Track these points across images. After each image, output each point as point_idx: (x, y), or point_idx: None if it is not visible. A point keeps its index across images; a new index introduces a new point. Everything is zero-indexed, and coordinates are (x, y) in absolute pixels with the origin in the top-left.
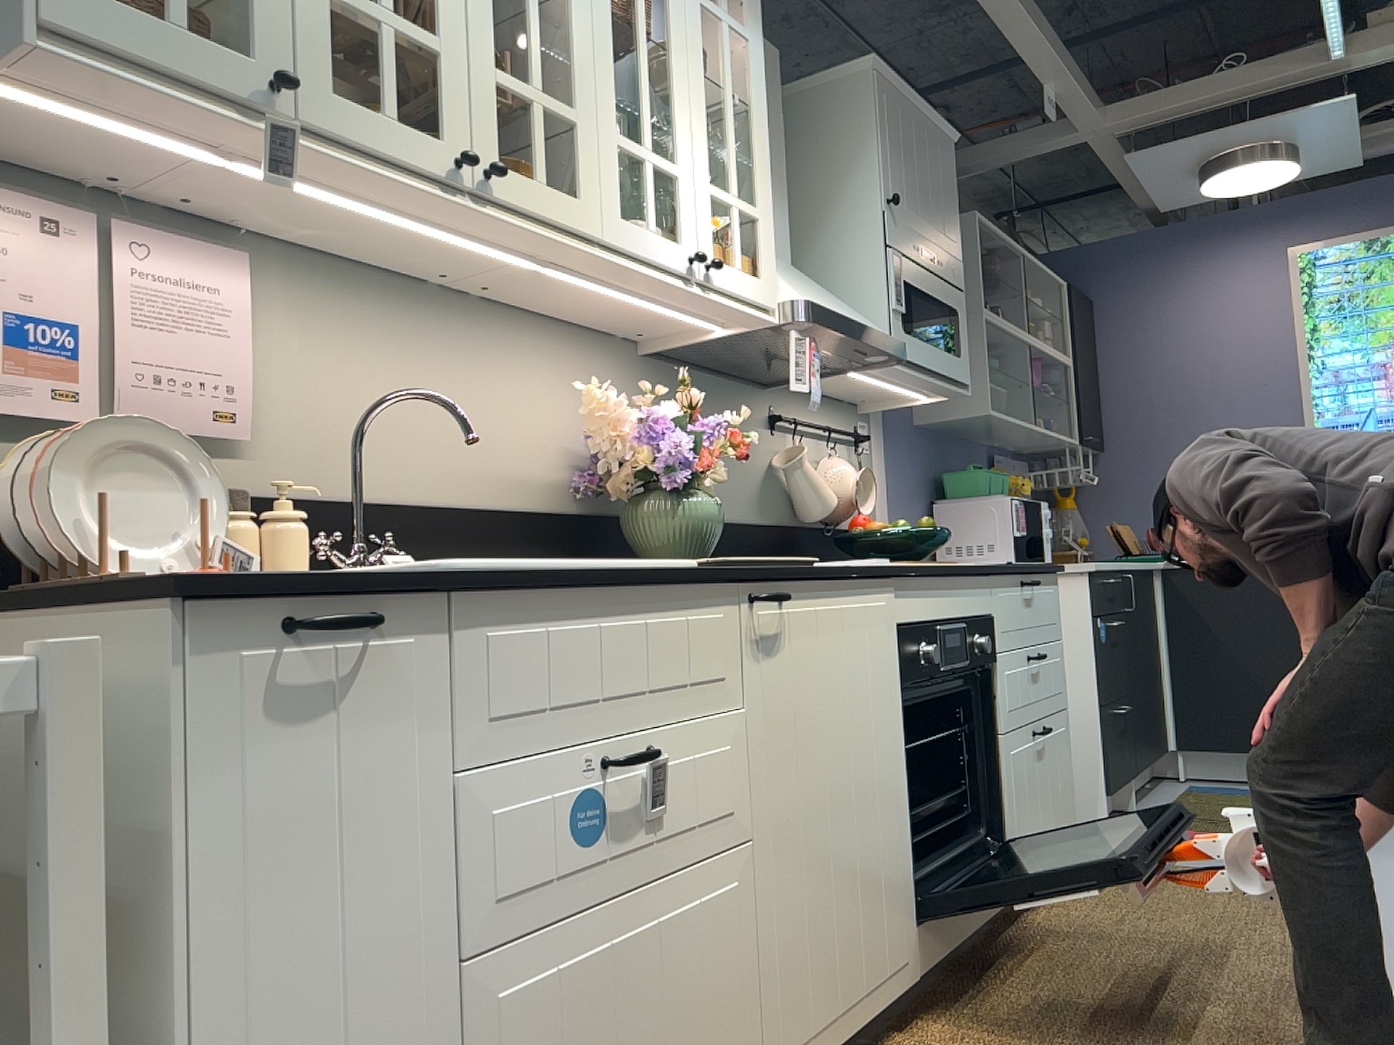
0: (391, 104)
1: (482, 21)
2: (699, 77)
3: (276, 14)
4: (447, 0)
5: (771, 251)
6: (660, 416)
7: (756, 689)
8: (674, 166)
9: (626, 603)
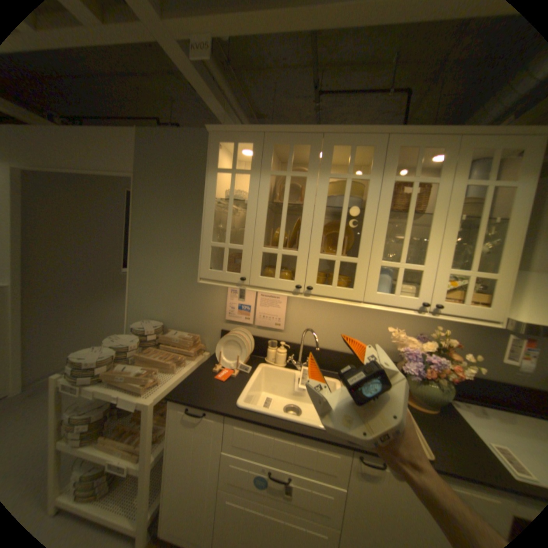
0: (277, 275)
1: (316, 240)
2: (455, 220)
3: (247, 261)
4: (302, 239)
5: (505, 294)
6: (417, 351)
7: (356, 488)
8: (420, 266)
9: (288, 436)
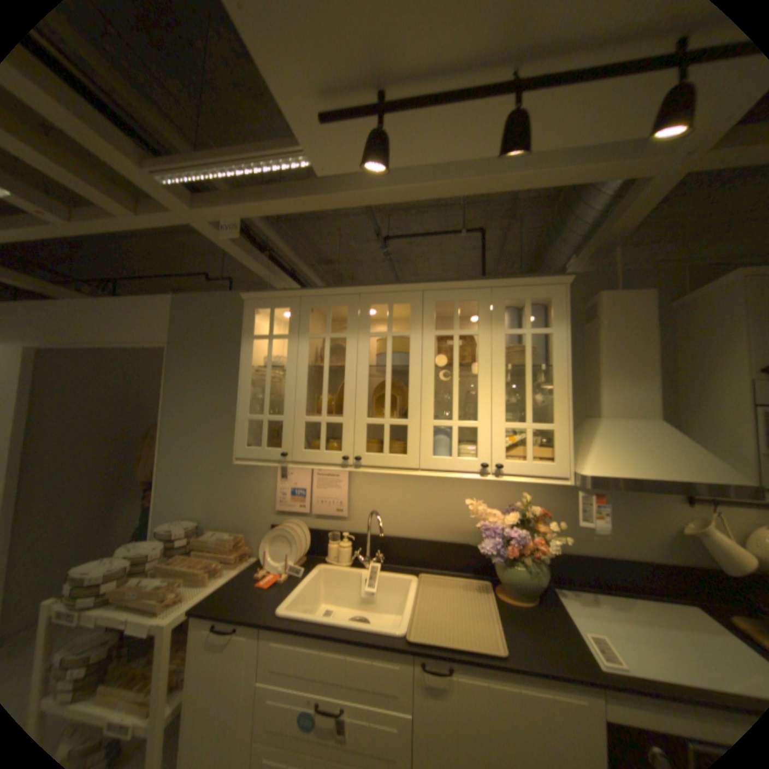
0: (323, 445)
1: (362, 403)
2: (500, 371)
3: (289, 433)
4: (347, 403)
5: (565, 445)
6: (496, 525)
7: (422, 710)
8: (474, 422)
9: (336, 647)
